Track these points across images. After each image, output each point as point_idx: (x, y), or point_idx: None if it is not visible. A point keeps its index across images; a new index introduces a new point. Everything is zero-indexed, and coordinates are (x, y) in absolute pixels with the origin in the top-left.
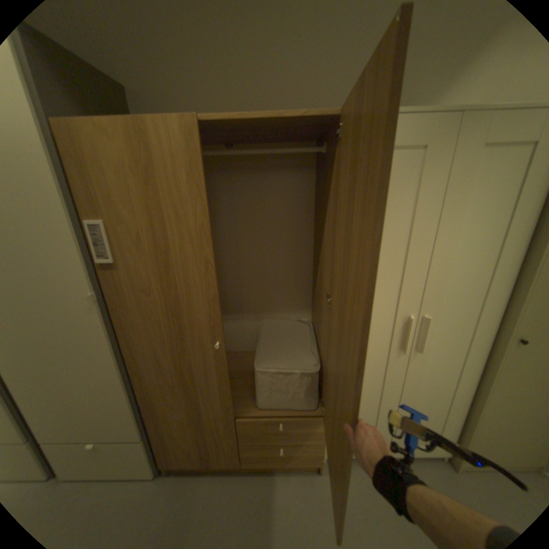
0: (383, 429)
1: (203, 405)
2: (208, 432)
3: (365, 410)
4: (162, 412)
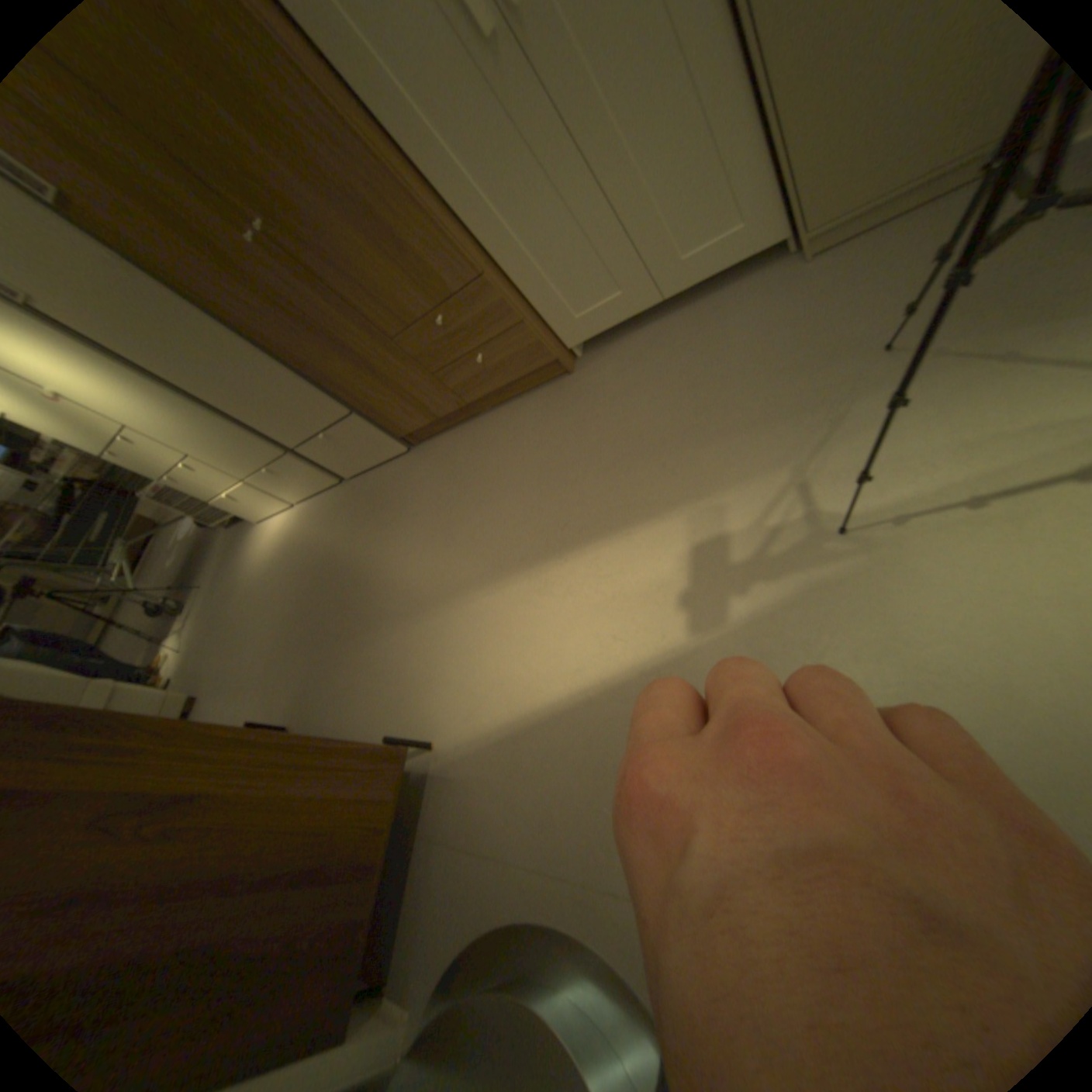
0: (614, 244)
1: (343, 336)
2: (387, 370)
3: (553, 223)
4: (326, 367)
